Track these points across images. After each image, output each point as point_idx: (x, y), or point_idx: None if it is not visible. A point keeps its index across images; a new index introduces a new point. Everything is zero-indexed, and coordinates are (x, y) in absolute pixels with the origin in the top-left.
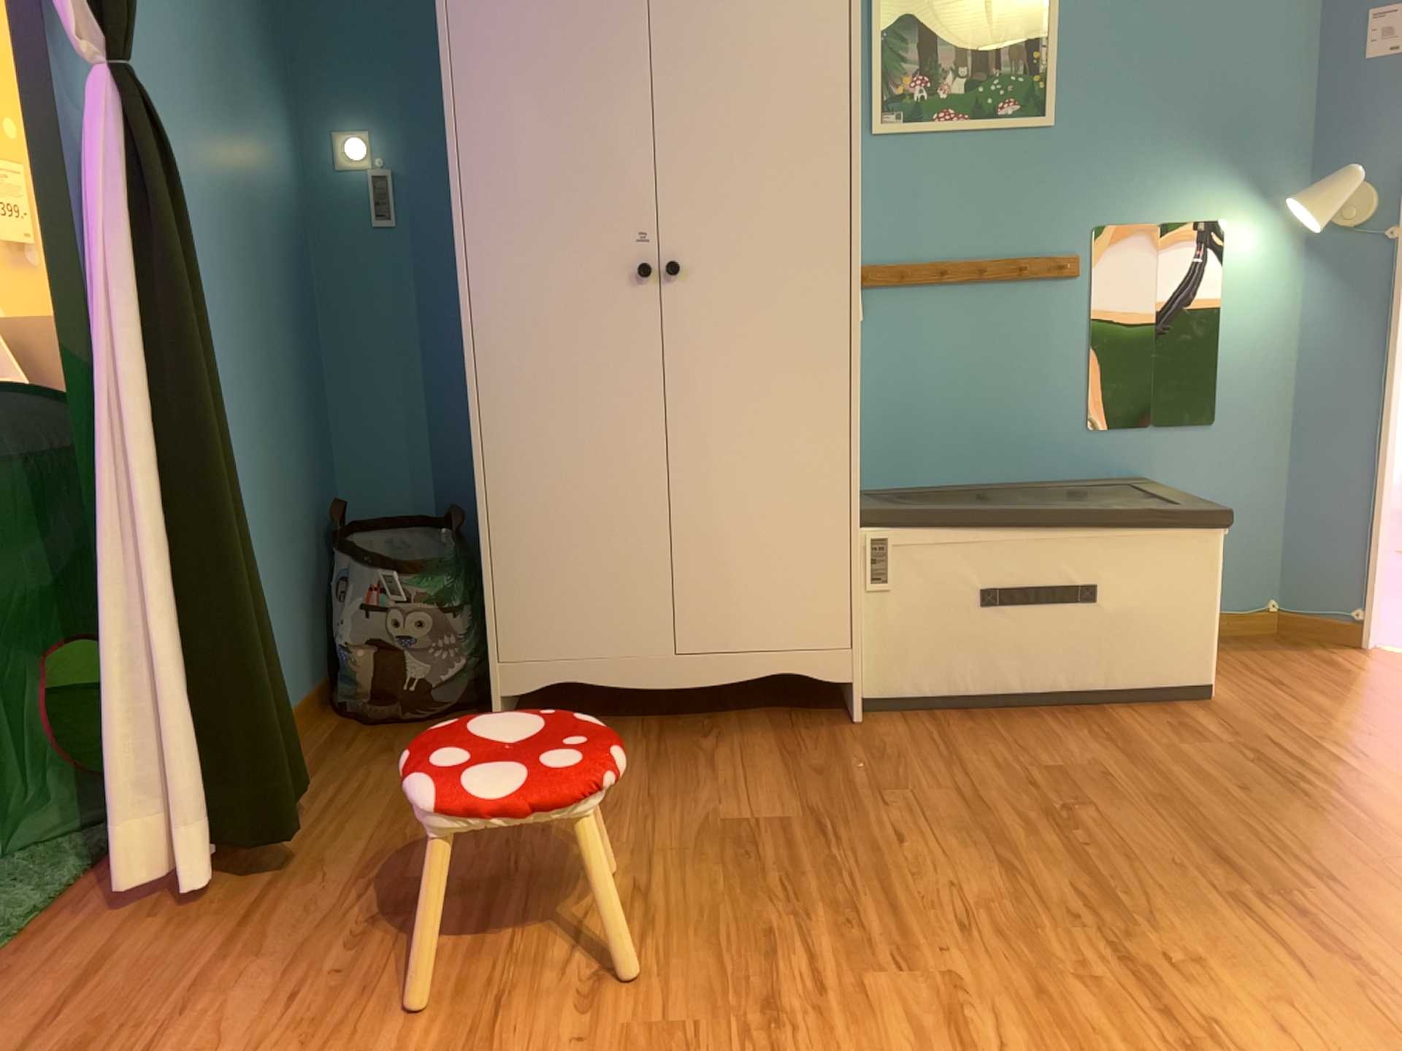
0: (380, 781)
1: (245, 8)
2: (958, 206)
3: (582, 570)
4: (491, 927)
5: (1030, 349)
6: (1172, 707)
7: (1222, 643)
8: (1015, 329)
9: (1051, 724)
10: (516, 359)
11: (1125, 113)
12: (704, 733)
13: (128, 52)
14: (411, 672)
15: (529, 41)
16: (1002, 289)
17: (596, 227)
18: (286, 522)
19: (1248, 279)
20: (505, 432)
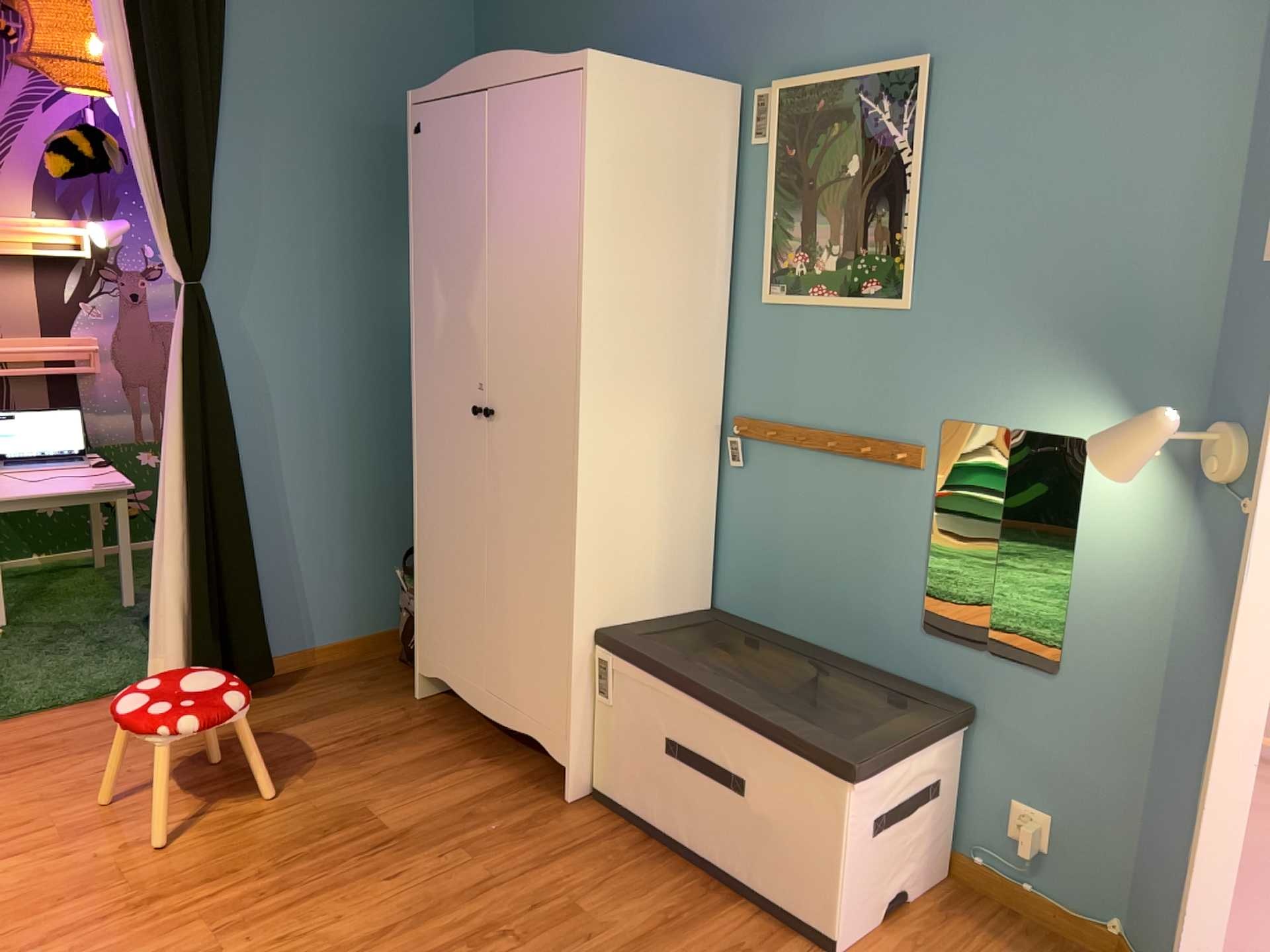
0: (322, 699)
1: (405, 202)
2: (826, 377)
3: (450, 610)
4: (189, 797)
5: (875, 530)
6: (792, 940)
7: (1023, 931)
8: (864, 507)
9: (673, 888)
10: (430, 454)
11: (983, 301)
12: (486, 759)
13: (199, 272)
14: (411, 640)
15: (441, 243)
16: (856, 465)
17: (463, 374)
18: (382, 522)
19: (1112, 514)
20: (424, 501)
